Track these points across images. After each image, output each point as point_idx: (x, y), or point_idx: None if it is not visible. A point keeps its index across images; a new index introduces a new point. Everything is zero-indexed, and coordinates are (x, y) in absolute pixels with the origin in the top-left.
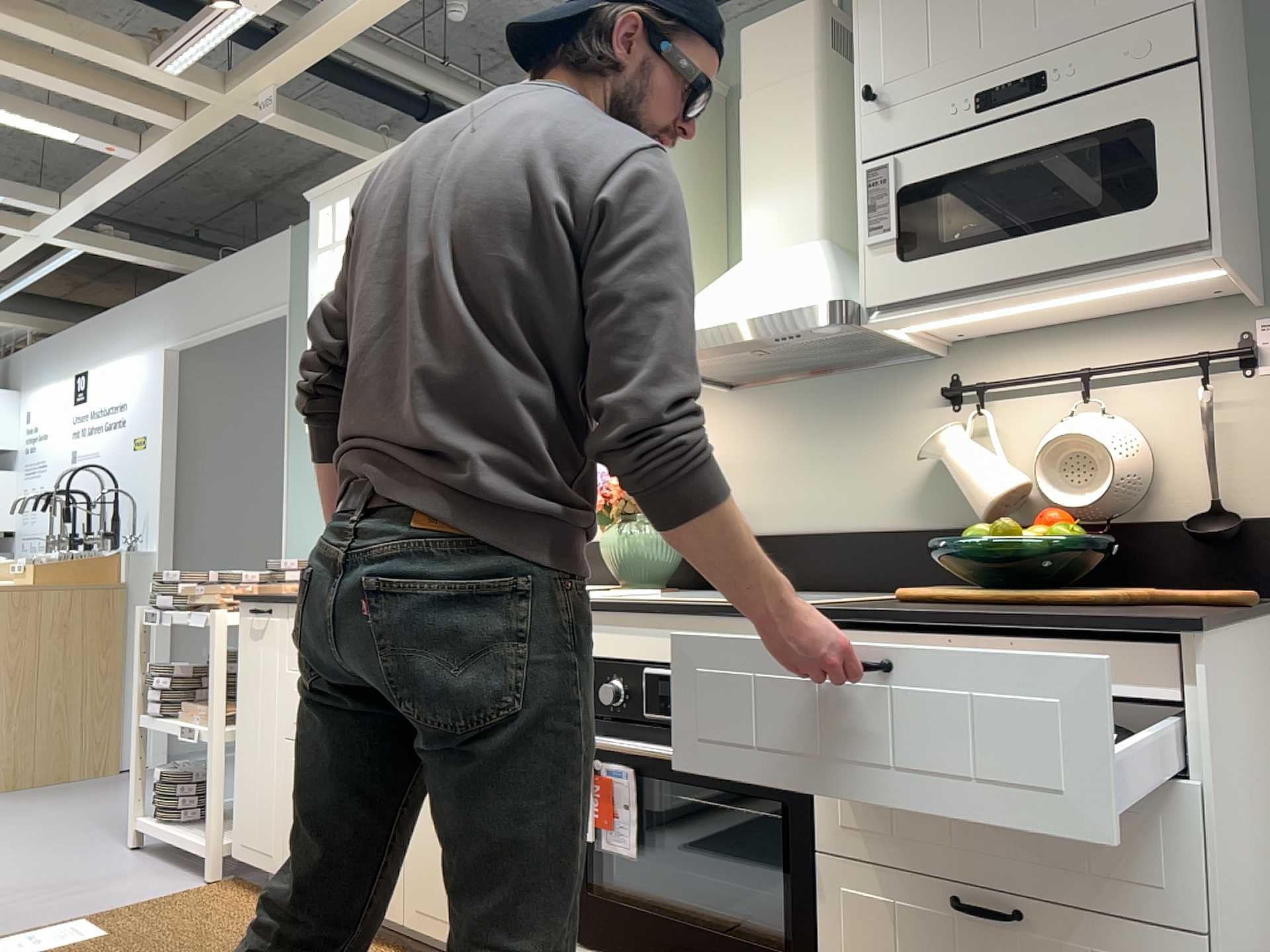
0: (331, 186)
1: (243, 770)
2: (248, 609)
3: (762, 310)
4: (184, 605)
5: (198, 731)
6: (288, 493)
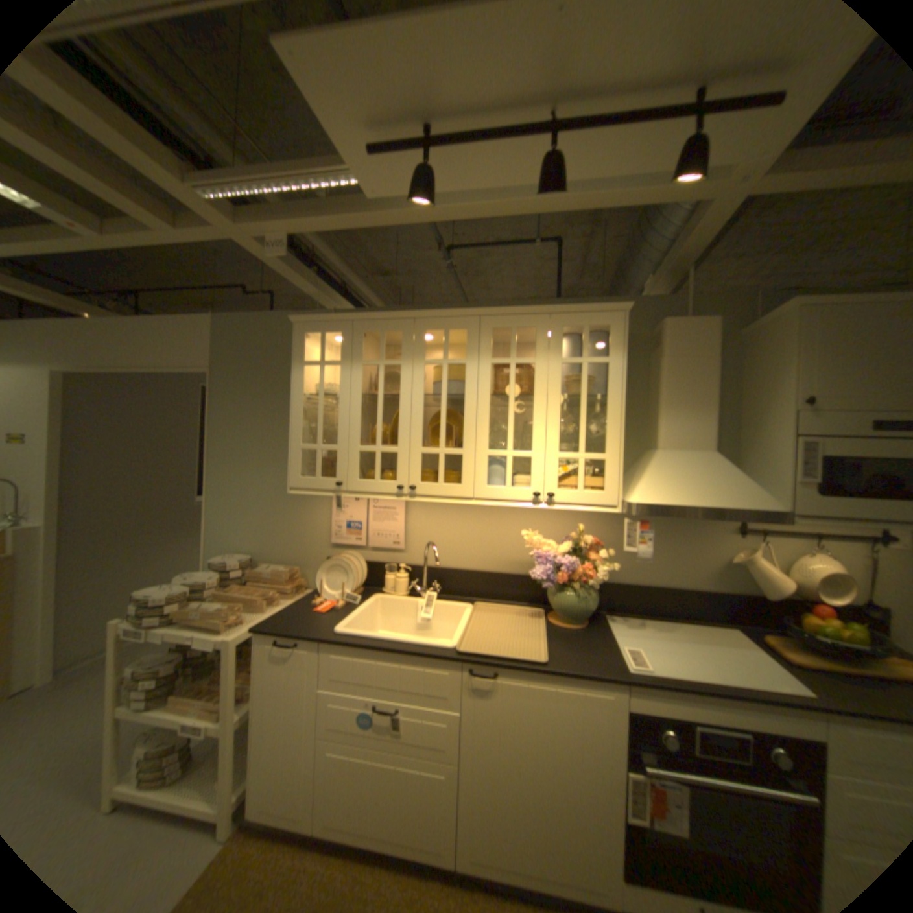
0: (320, 318)
1: (261, 758)
2: (265, 640)
3: (733, 504)
4: (166, 622)
5: (205, 730)
6: (207, 505)
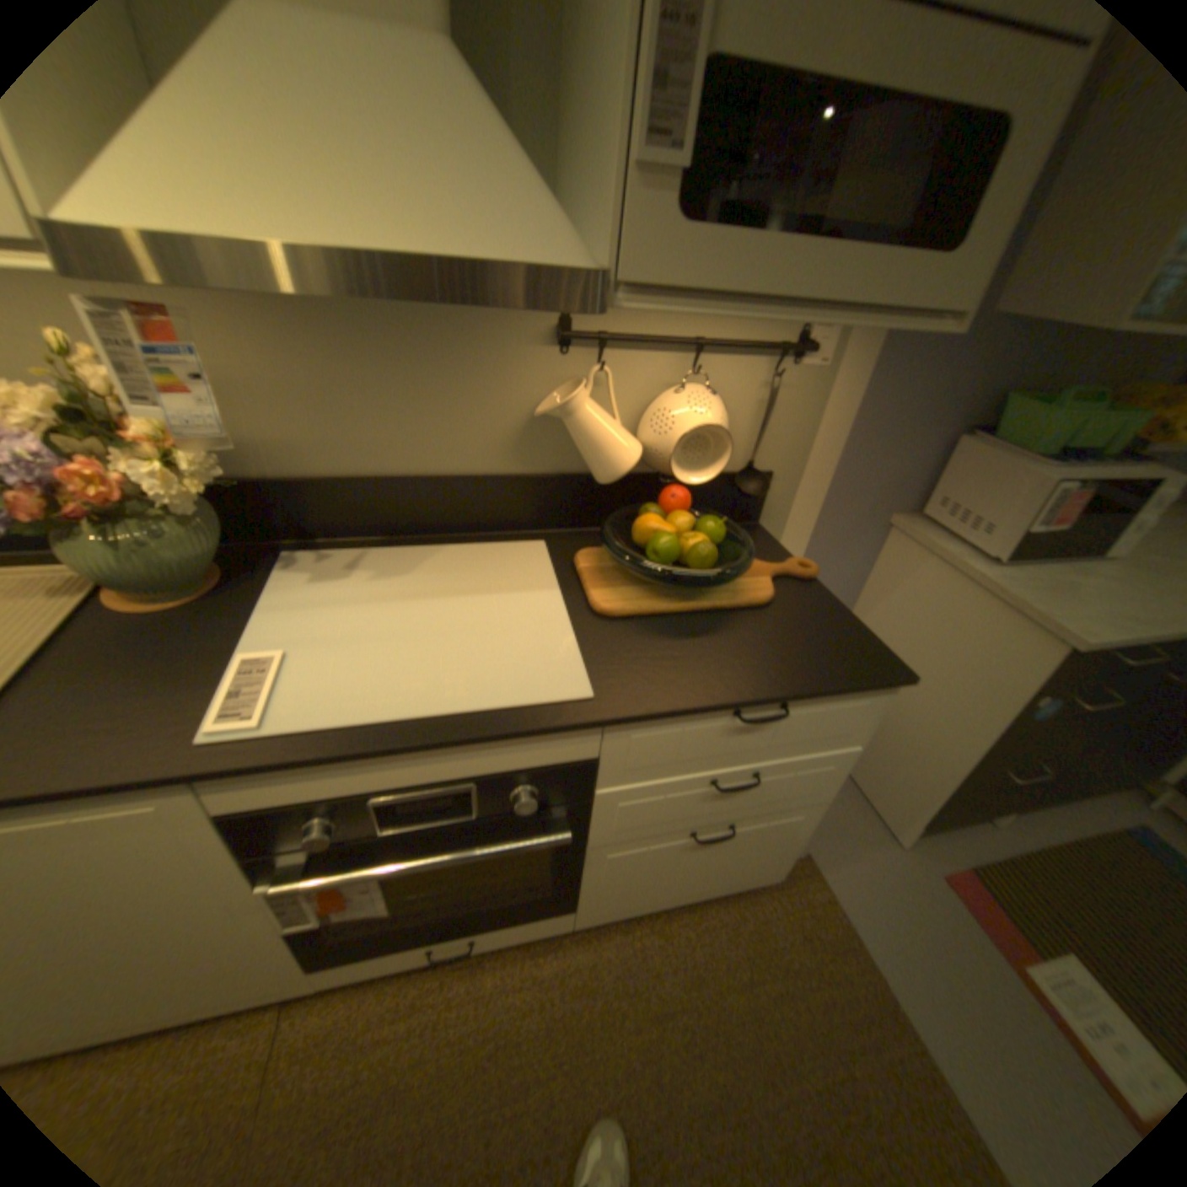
0: None
1: None
2: None
3: (440, 235)
4: None
5: None
6: None
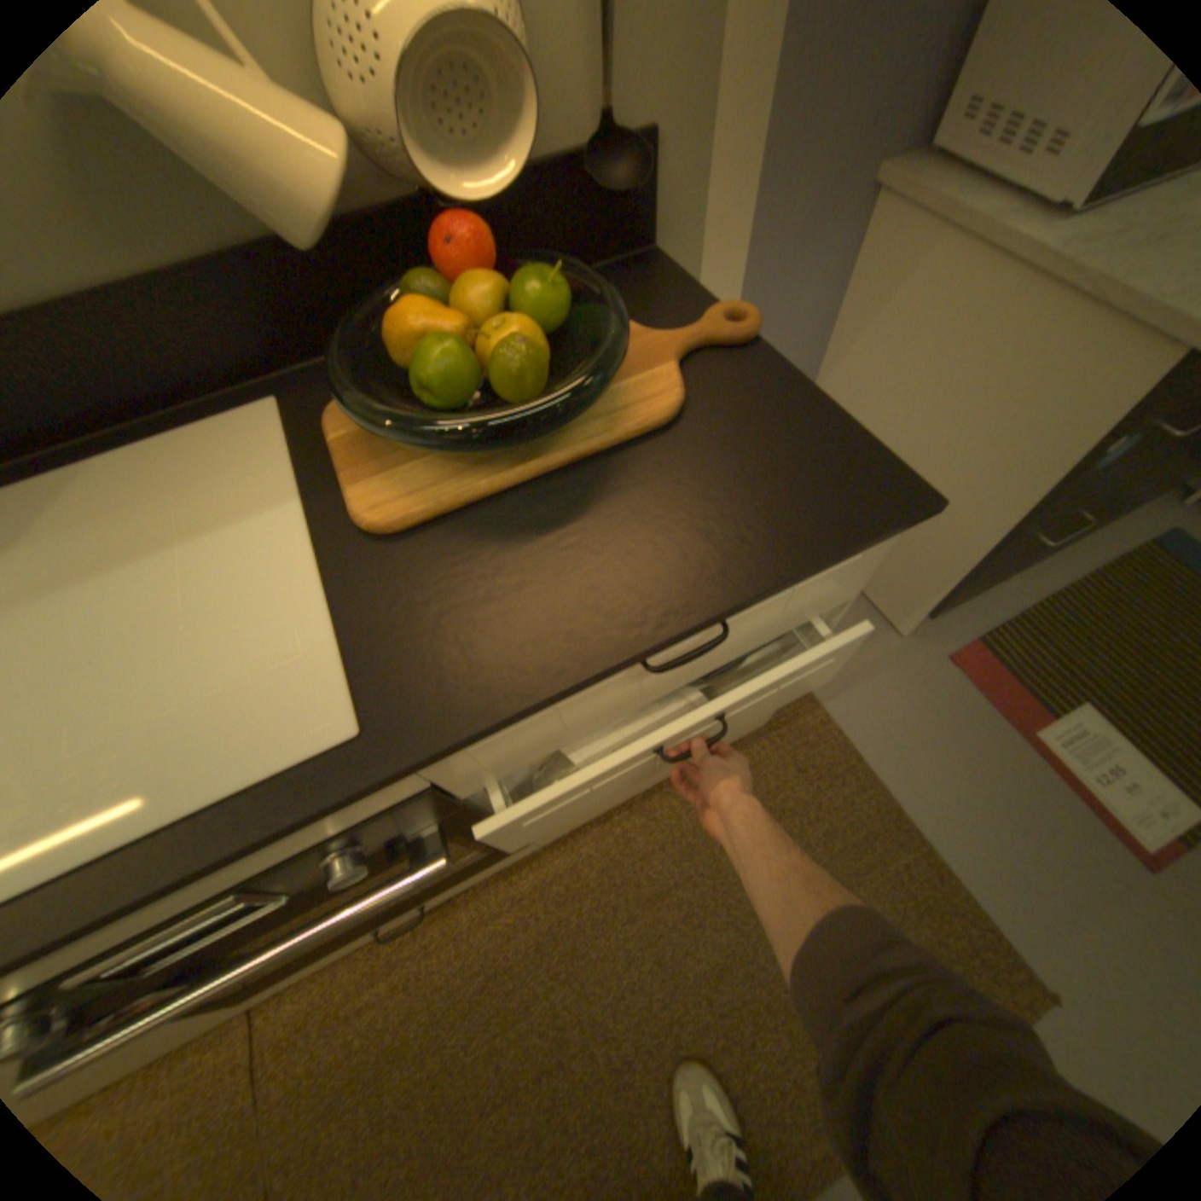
0: None
1: None
2: None
3: None
4: None
5: None
6: None
